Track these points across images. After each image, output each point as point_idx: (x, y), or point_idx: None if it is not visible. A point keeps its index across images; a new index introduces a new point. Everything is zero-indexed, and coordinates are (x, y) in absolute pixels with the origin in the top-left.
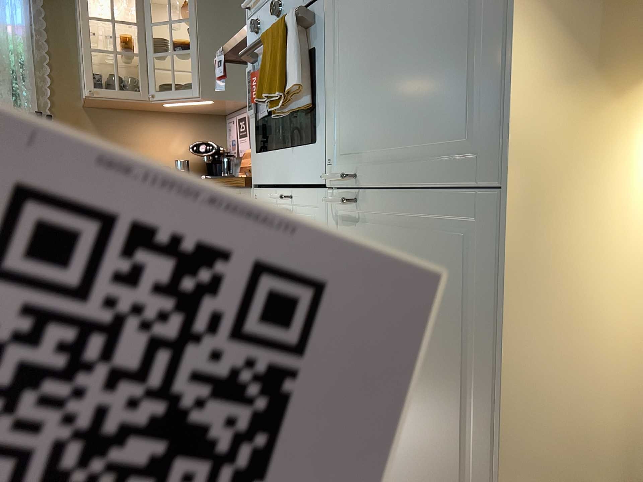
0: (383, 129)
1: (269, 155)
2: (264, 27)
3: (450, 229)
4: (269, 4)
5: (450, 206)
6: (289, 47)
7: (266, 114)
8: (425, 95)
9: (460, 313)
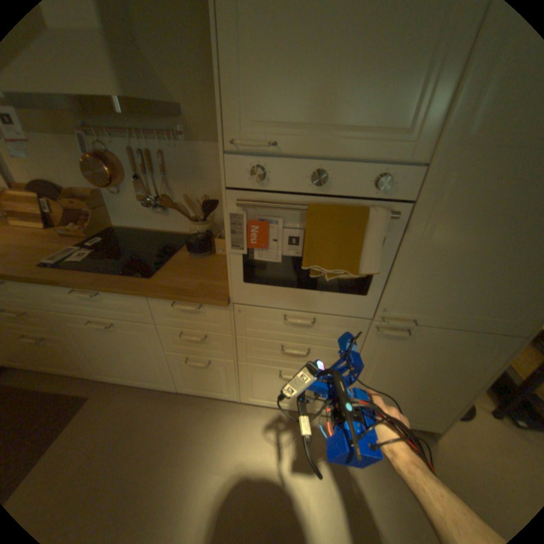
0: (446, 302)
1: (273, 288)
2: (270, 180)
3: (479, 345)
4: (284, 159)
5: (484, 338)
6: (369, 239)
7: (272, 260)
8: (492, 296)
9: (469, 368)
